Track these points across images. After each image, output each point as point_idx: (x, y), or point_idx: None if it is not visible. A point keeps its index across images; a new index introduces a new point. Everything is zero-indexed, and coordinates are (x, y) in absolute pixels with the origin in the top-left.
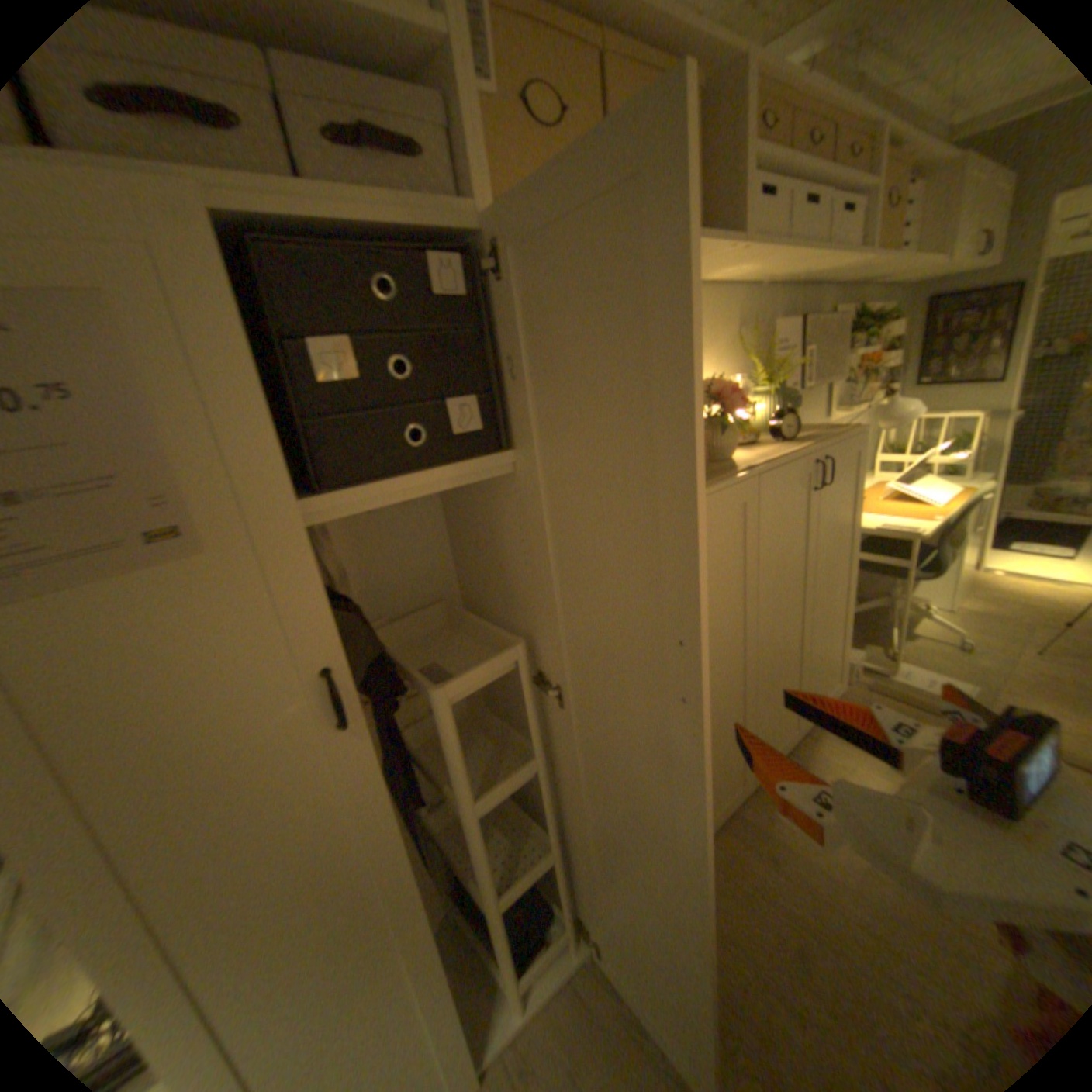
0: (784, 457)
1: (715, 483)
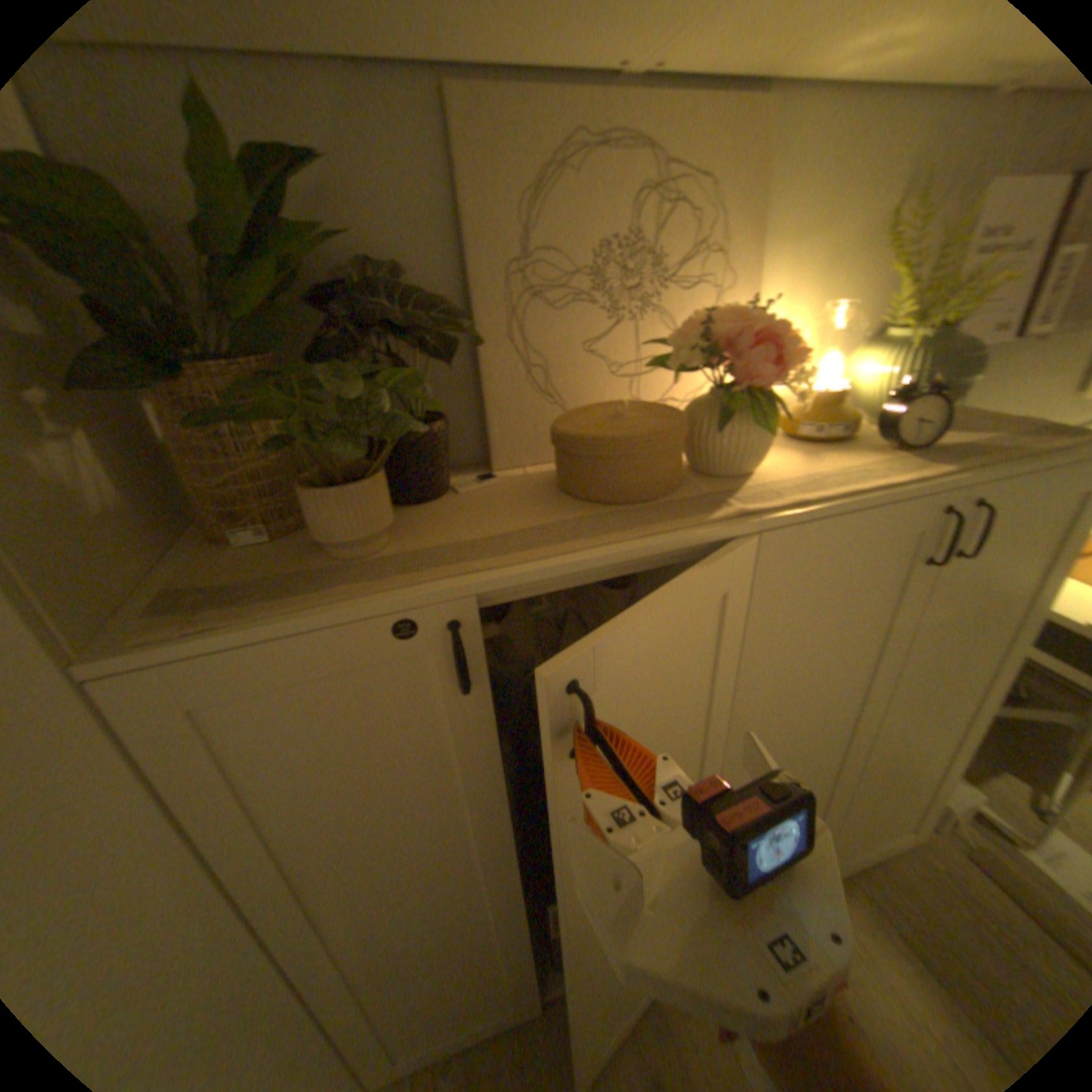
0: (852, 495)
1: (626, 541)
